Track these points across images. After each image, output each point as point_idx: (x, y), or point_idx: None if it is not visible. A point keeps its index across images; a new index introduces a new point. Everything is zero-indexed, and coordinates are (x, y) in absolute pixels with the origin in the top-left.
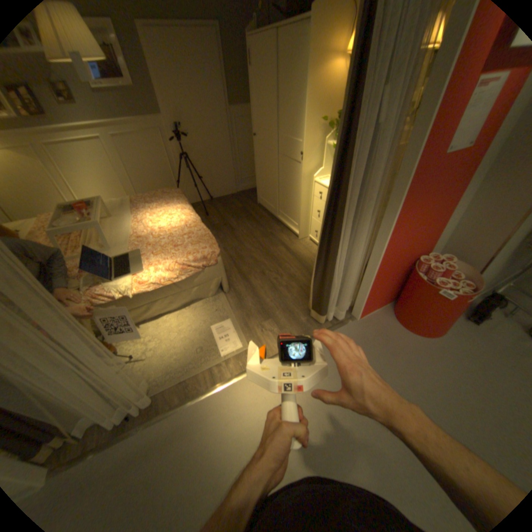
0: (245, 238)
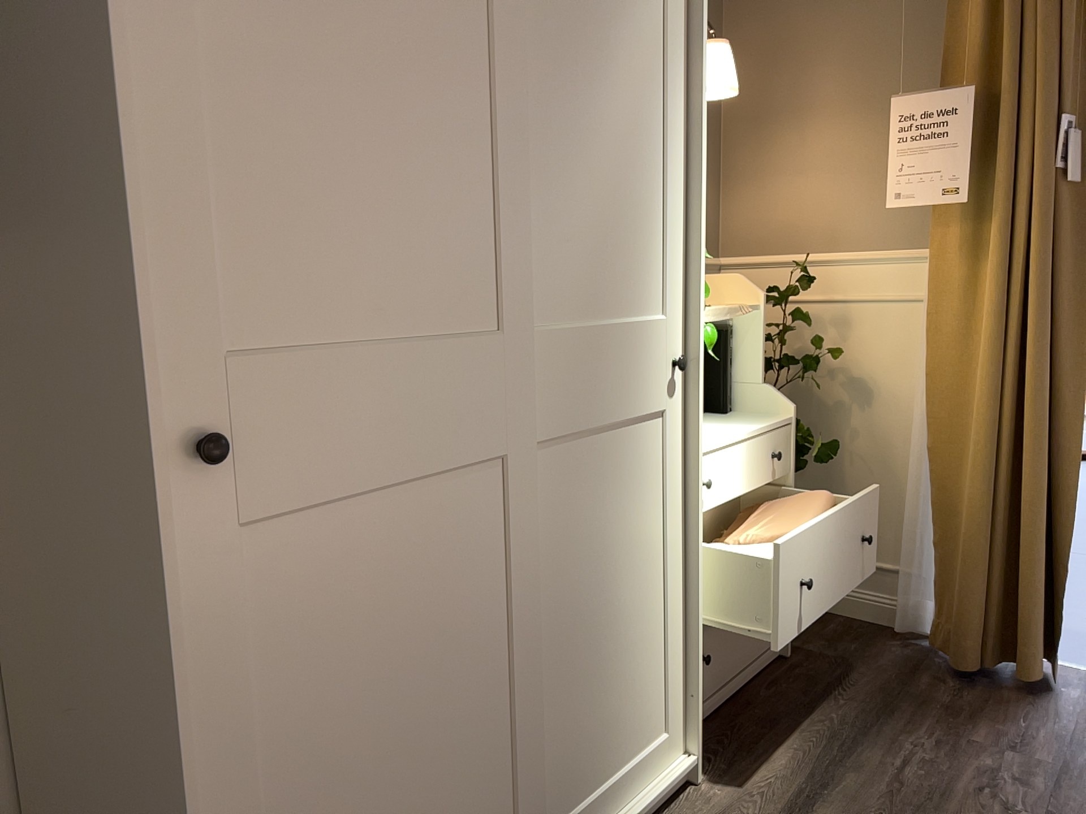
0: None
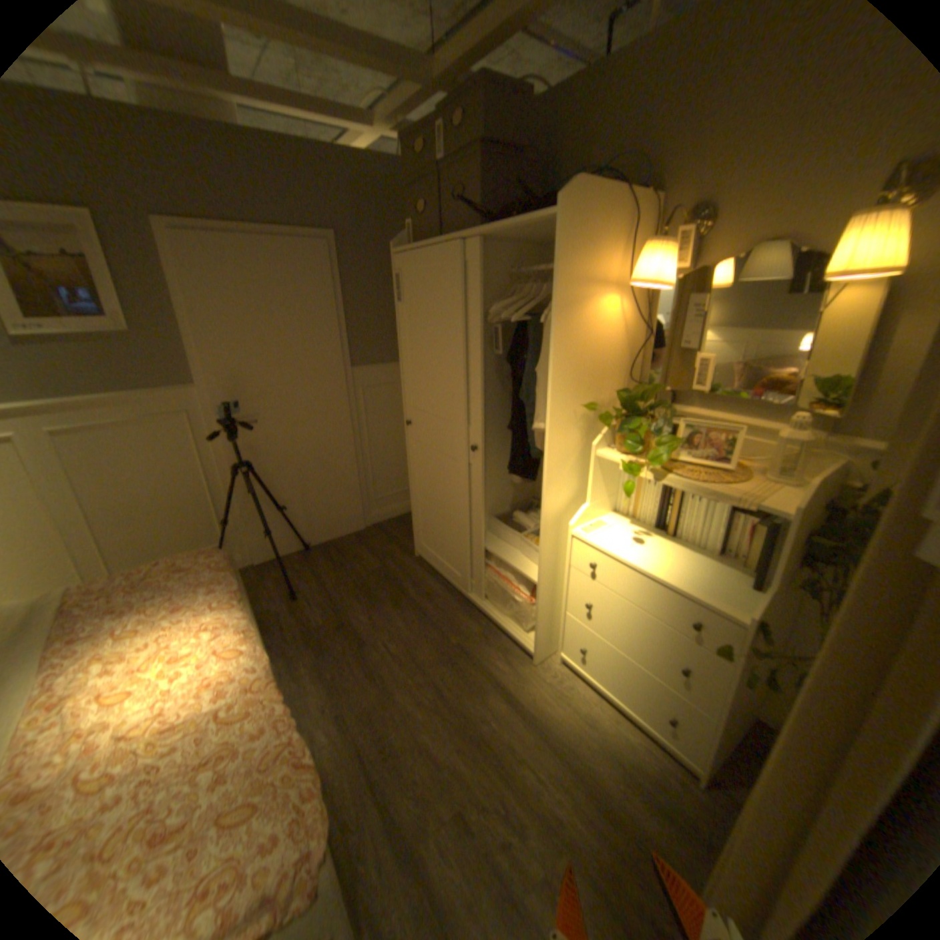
0: (393, 672)
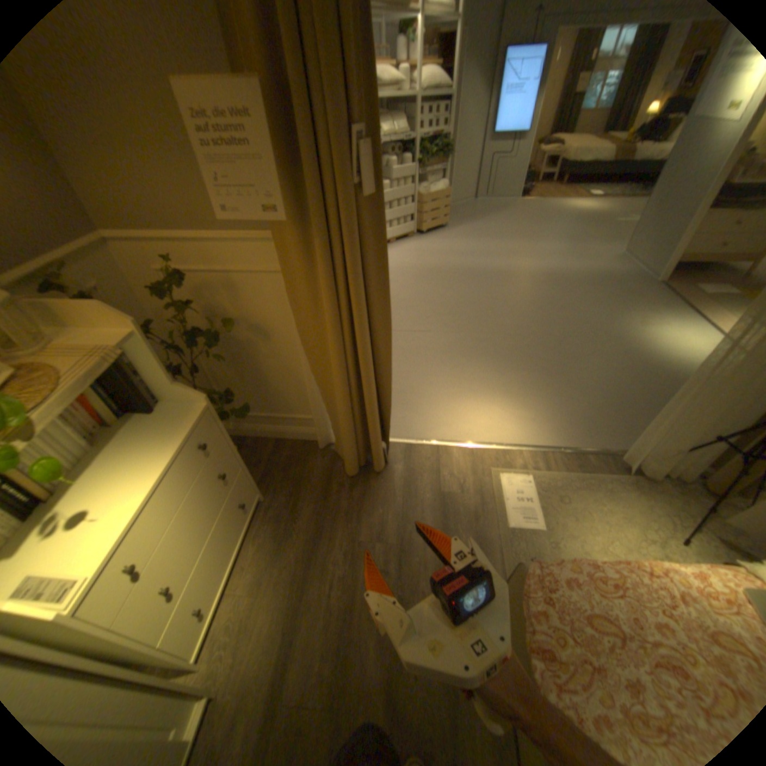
0: None
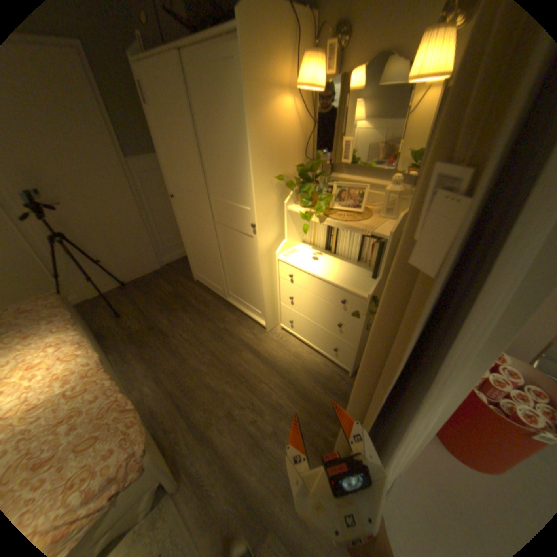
0: (187, 349)
